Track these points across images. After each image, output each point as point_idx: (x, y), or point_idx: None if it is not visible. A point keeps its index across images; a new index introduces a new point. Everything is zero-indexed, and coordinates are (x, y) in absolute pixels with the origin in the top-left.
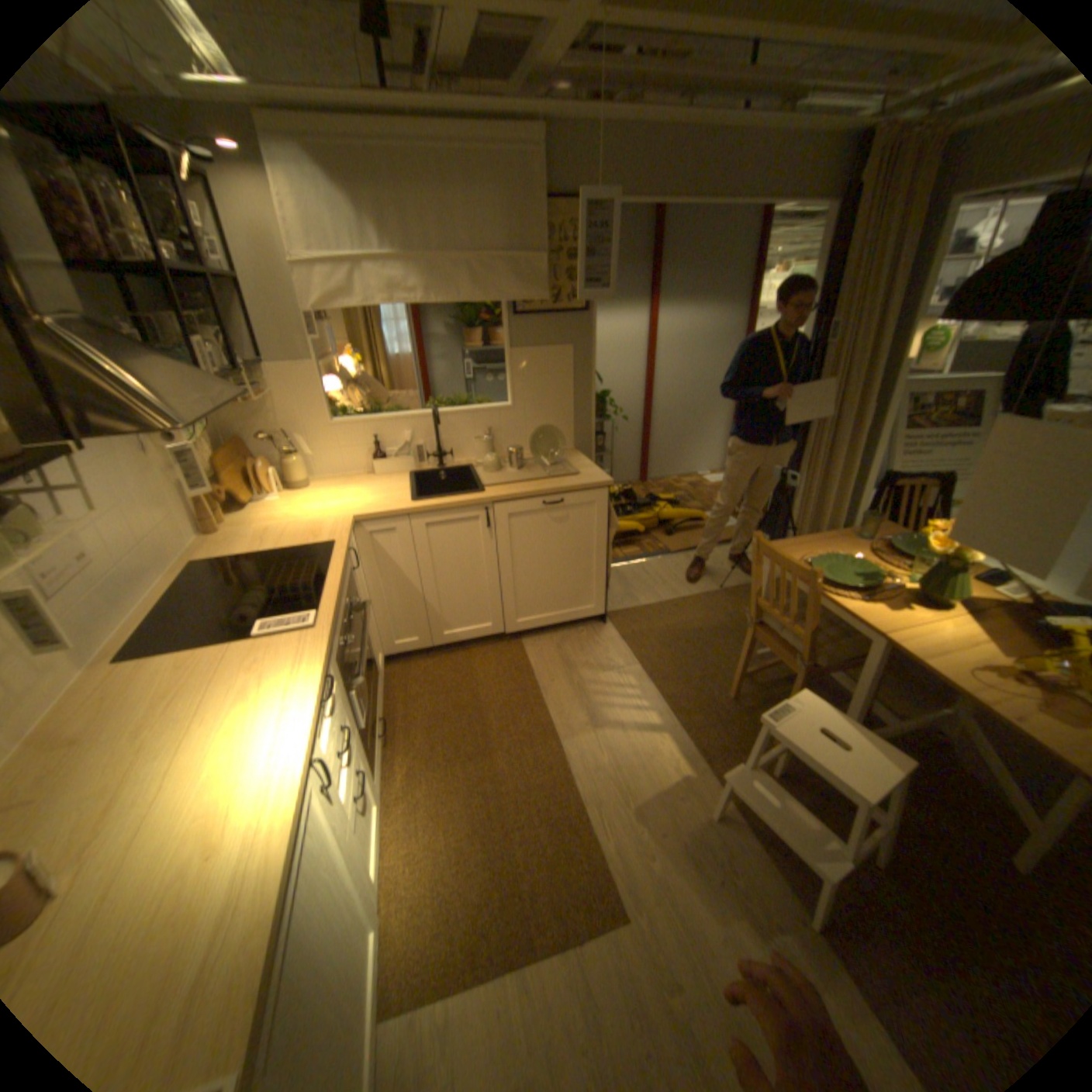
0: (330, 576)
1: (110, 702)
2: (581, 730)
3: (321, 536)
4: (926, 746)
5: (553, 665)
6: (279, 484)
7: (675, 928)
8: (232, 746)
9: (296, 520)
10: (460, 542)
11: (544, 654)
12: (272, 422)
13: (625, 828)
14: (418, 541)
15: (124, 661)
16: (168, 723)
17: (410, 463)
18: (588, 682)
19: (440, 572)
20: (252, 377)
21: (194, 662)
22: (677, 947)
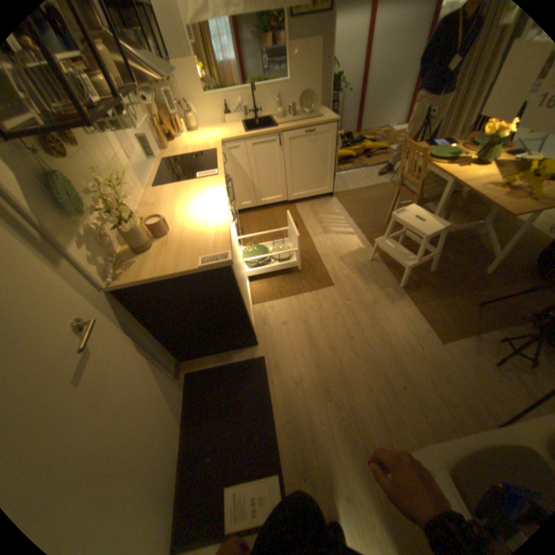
0: (219, 159)
1: (158, 196)
2: (320, 234)
3: (210, 147)
4: (468, 236)
5: (308, 213)
6: (186, 128)
7: (350, 286)
8: (203, 203)
9: (198, 142)
10: (268, 154)
11: (305, 209)
12: (177, 95)
13: (335, 262)
14: (249, 153)
15: (156, 186)
16: (180, 199)
17: (241, 116)
18: (323, 218)
19: (259, 169)
20: None
21: (180, 185)
22: (350, 290)
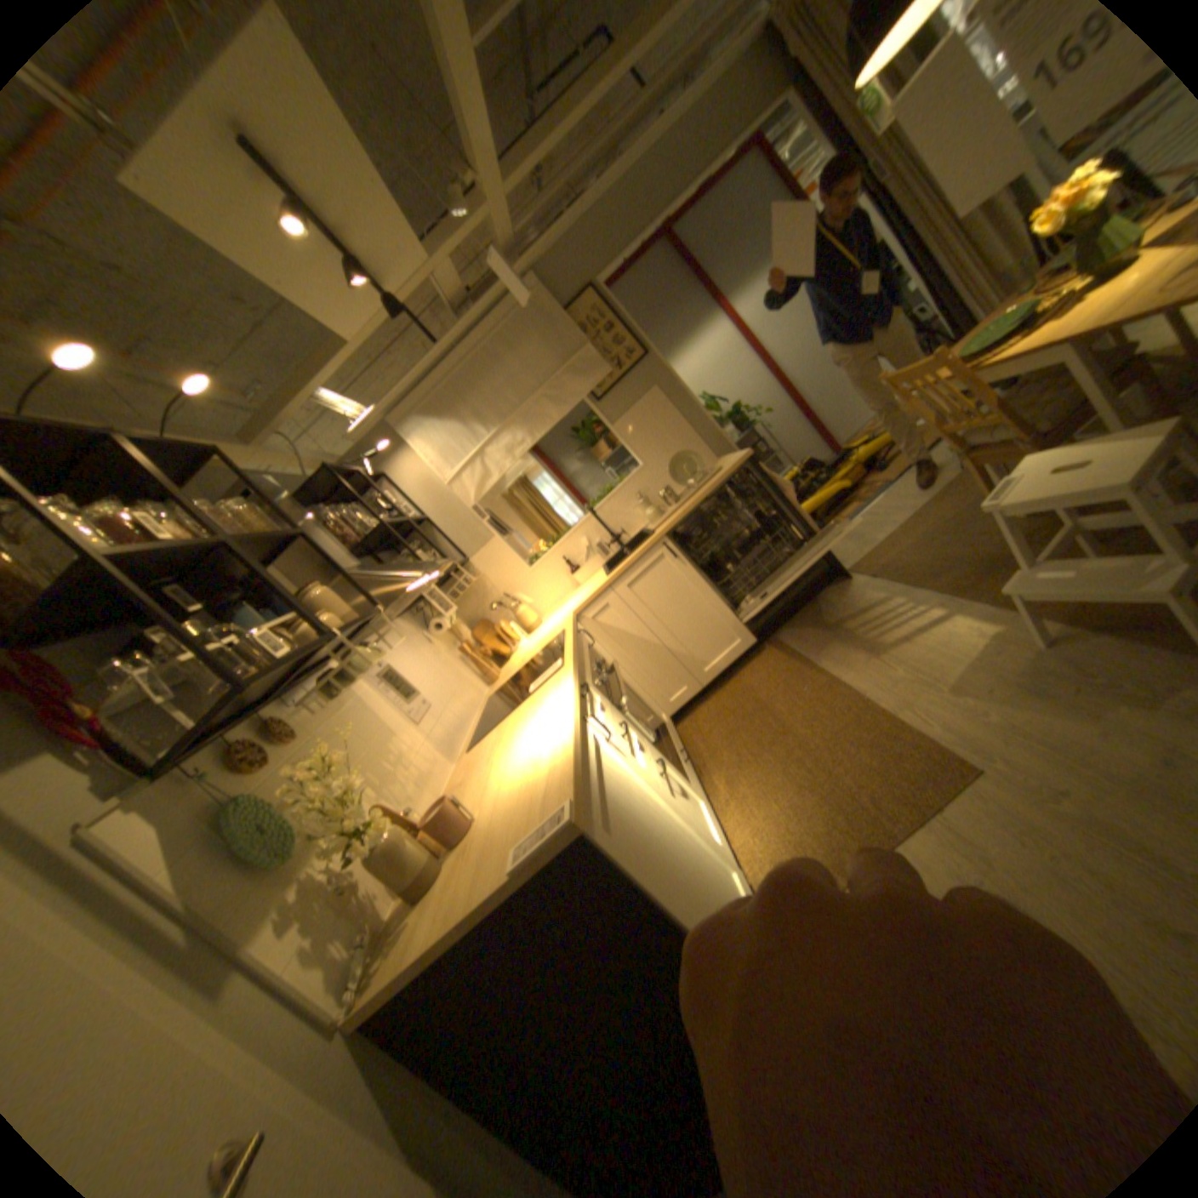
0: (568, 642)
1: (474, 762)
2: (868, 664)
3: (557, 633)
4: None
5: (818, 637)
6: (523, 629)
7: (1041, 752)
8: (536, 730)
9: (541, 639)
10: (665, 583)
11: (806, 634)
12: (498, 594)
13: (948, 708)
14: (631, 602)
15: (474, 747)
16: (503, 747)
17: (602, 560)
18: (858, 628)
19: (666, 617)
20: (471, 571)
21: (507, 722)
22: (1051, 764)
